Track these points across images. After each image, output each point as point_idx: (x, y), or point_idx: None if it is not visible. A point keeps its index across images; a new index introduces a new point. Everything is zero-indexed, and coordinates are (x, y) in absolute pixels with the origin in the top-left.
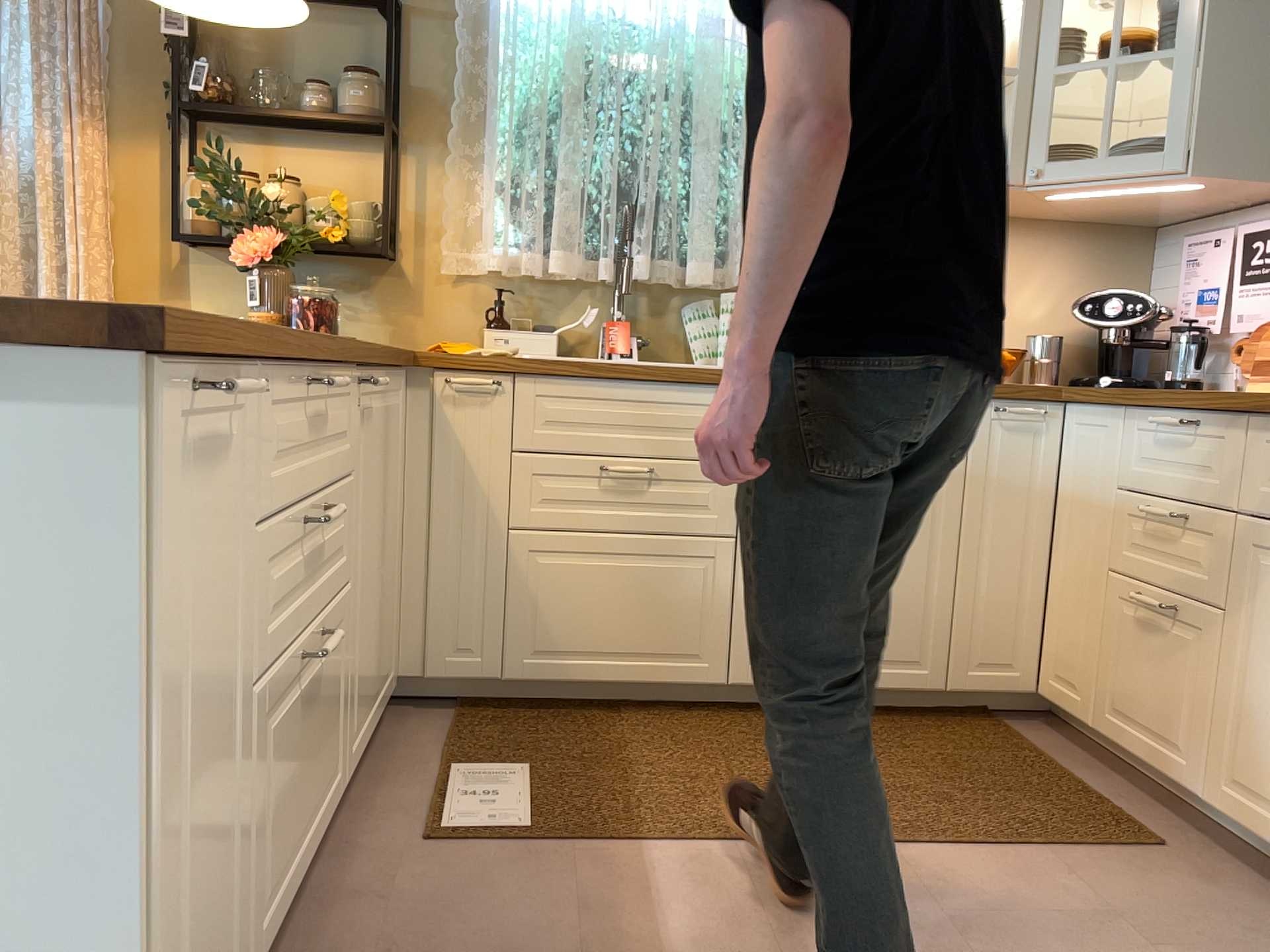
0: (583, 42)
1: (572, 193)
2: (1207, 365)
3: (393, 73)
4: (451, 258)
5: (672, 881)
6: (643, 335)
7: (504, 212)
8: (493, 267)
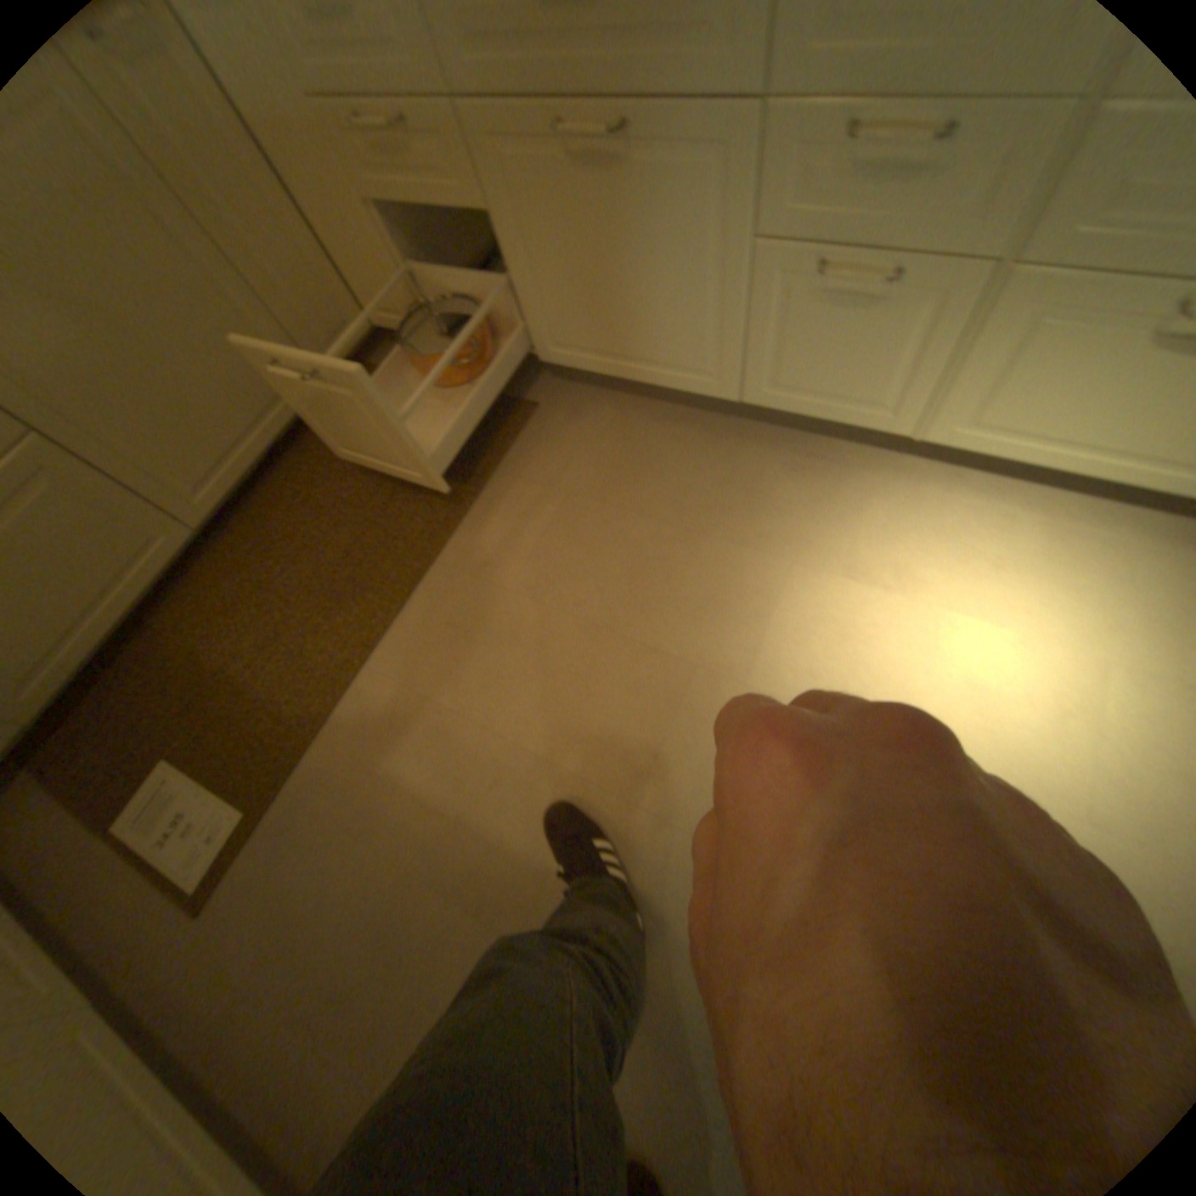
0: None
1: None
2: None
3: None
4: None
5: (368, 738)
6: None
7: None
8: None
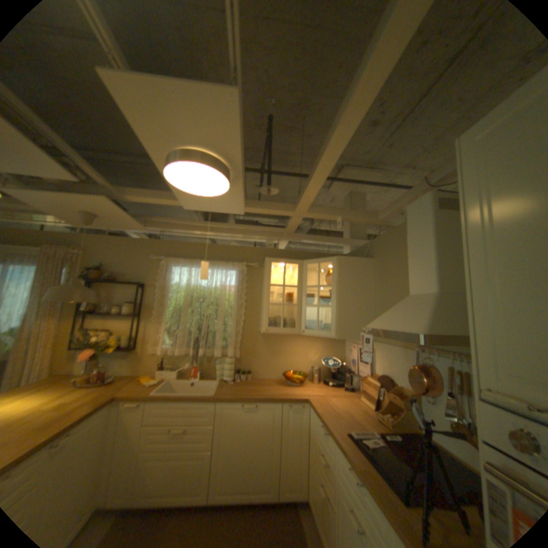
0: (190, 292)
1: (183, 333)
2: (357, 380)
3: (136, 303)
4: (150, 349)
5: None
6: (204, 368)
7: (166, 336)
8: (159, 354)
